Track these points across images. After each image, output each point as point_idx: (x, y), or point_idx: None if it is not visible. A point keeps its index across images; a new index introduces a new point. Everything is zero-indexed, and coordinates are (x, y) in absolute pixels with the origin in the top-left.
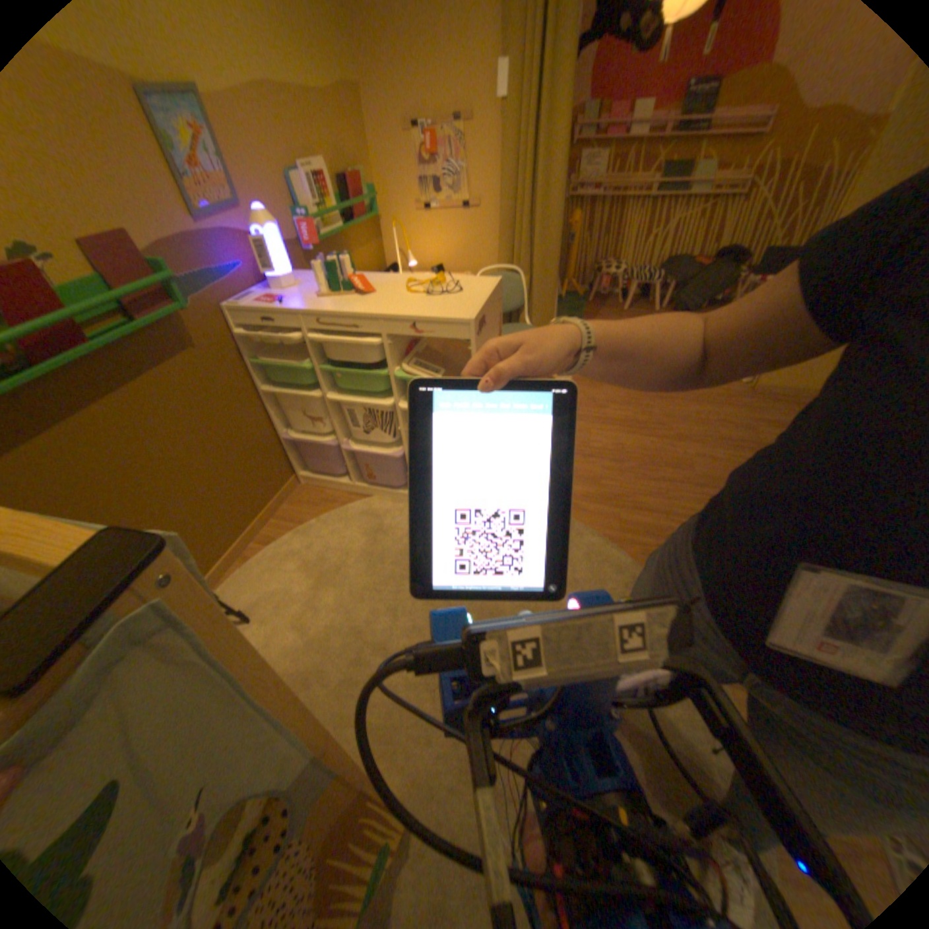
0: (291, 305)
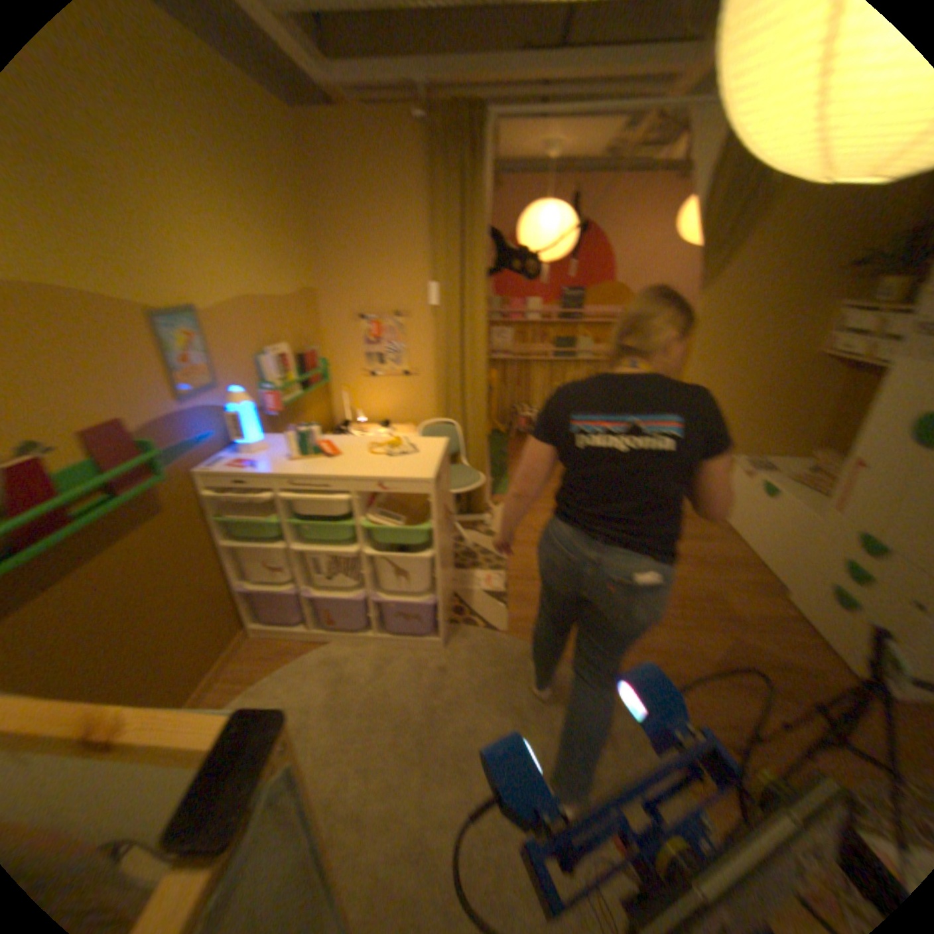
0: (267, 469)
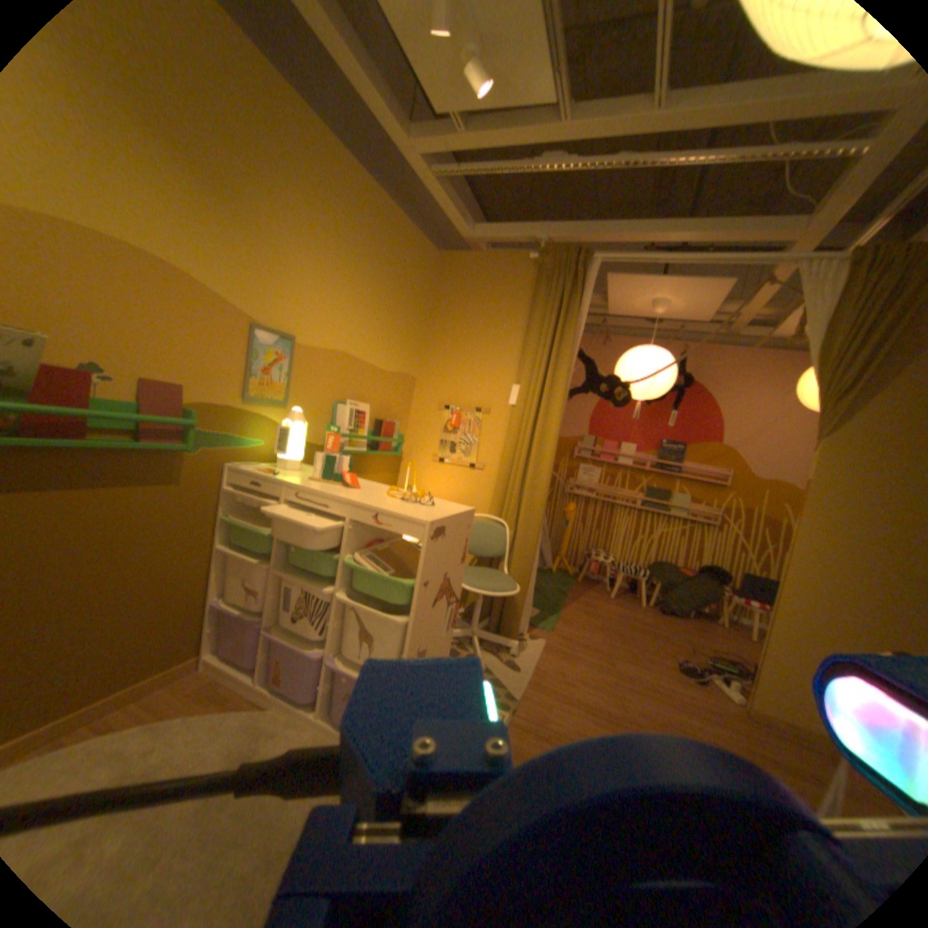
0: (282, 479)
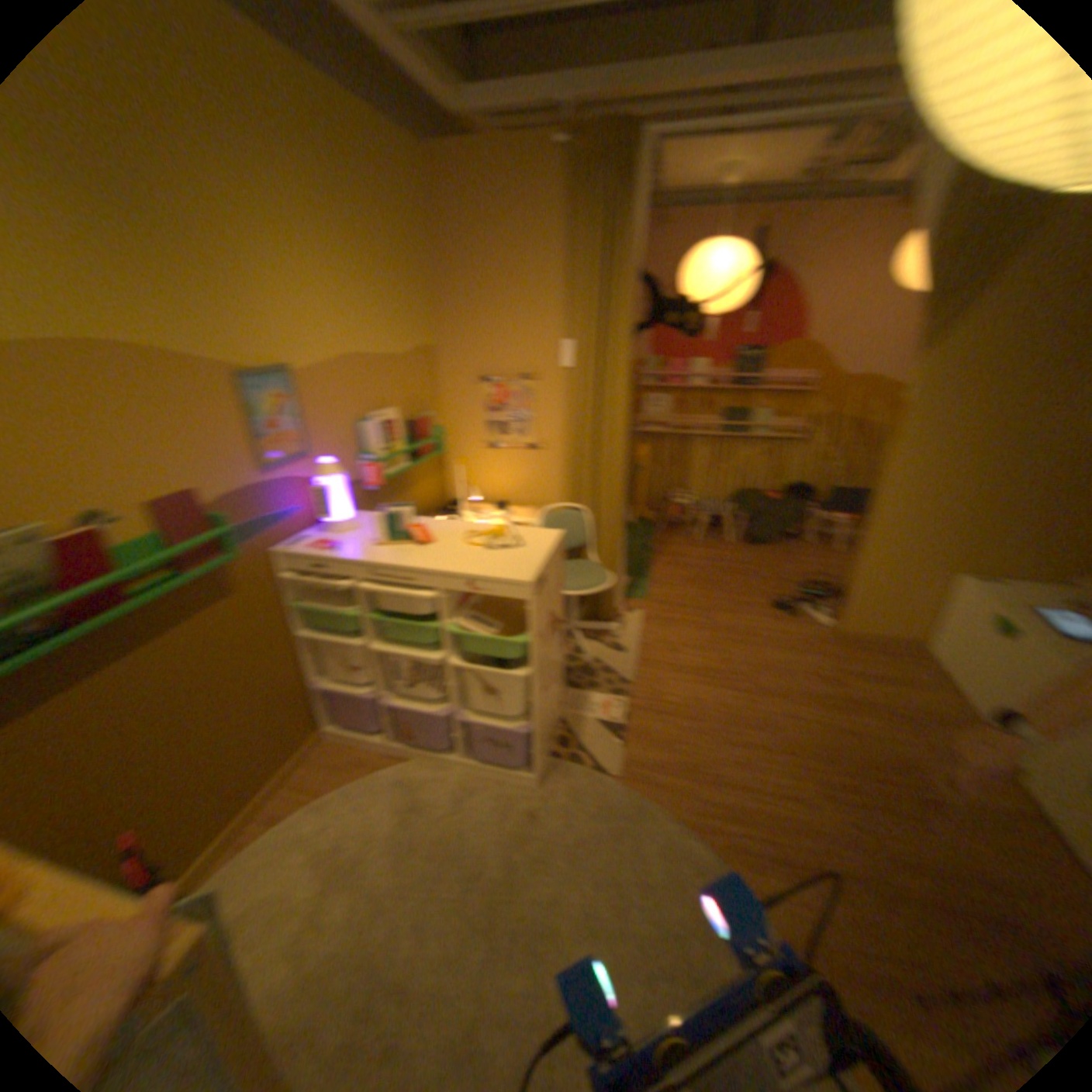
0: (340, 554)
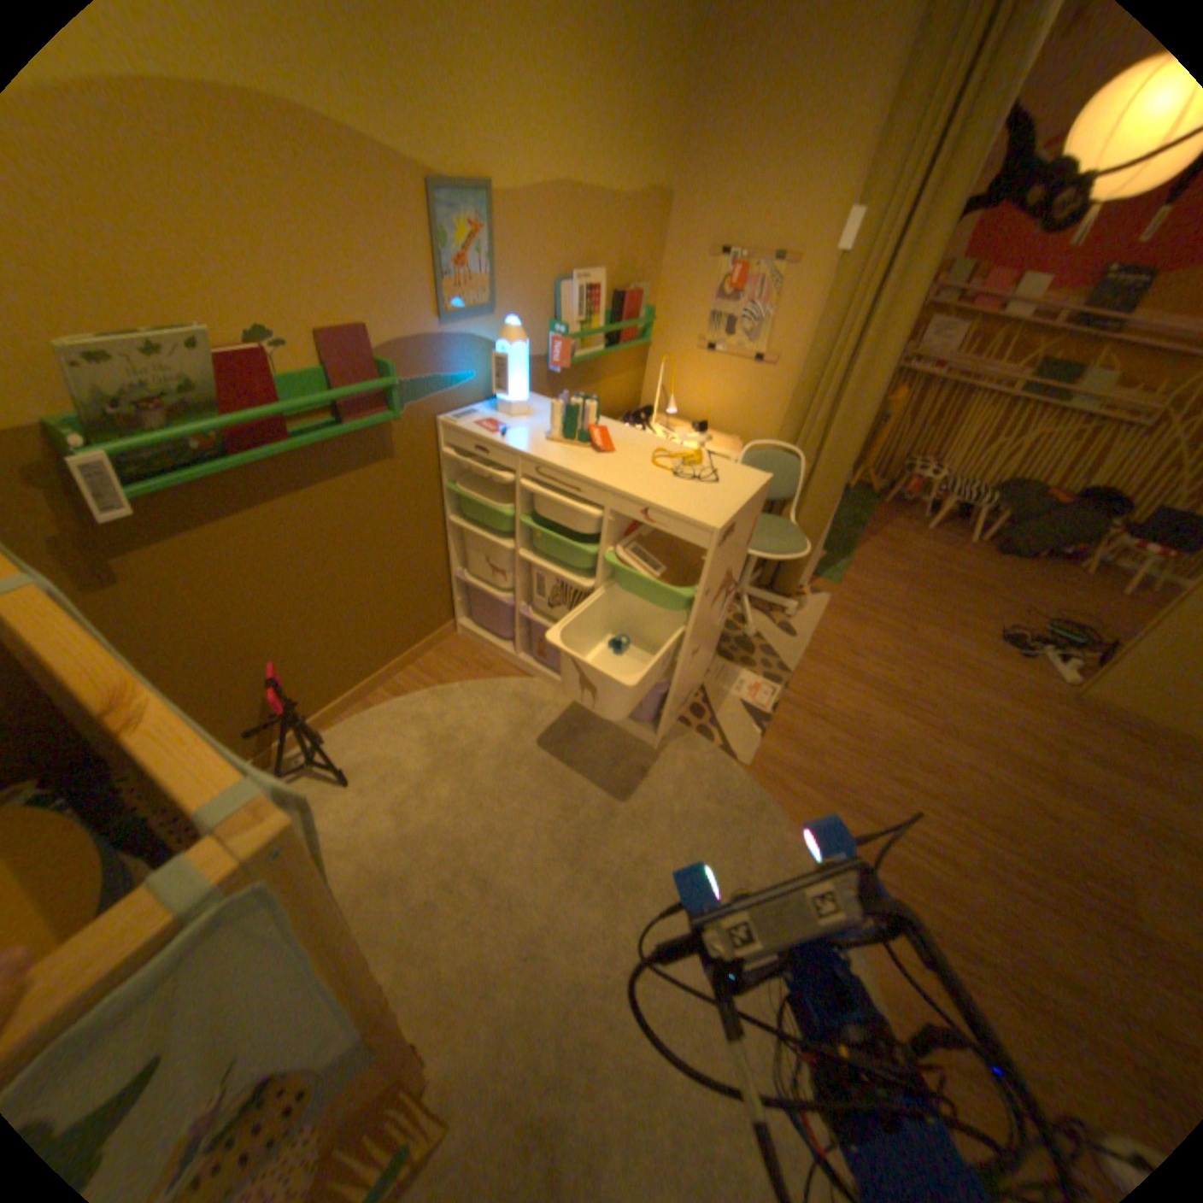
0: (513, 442)
